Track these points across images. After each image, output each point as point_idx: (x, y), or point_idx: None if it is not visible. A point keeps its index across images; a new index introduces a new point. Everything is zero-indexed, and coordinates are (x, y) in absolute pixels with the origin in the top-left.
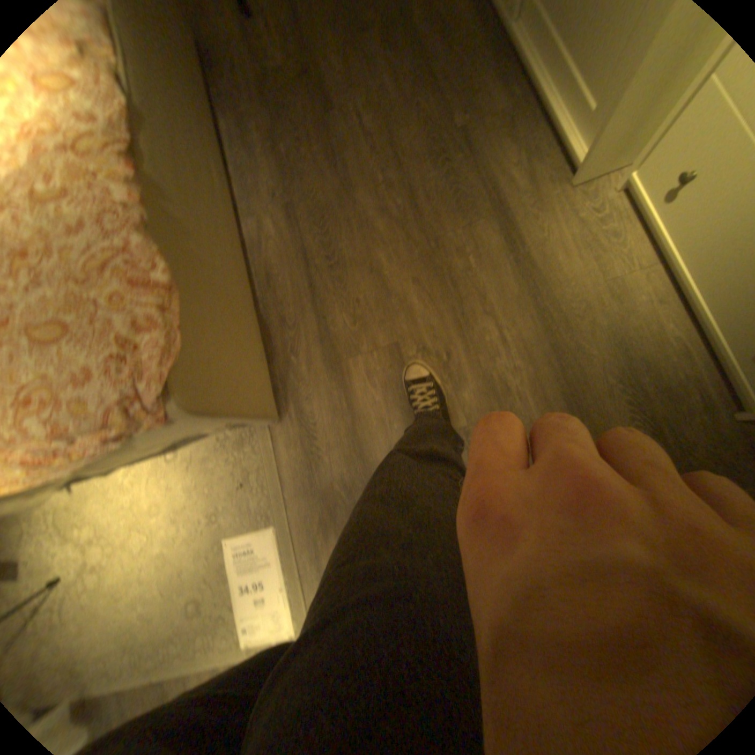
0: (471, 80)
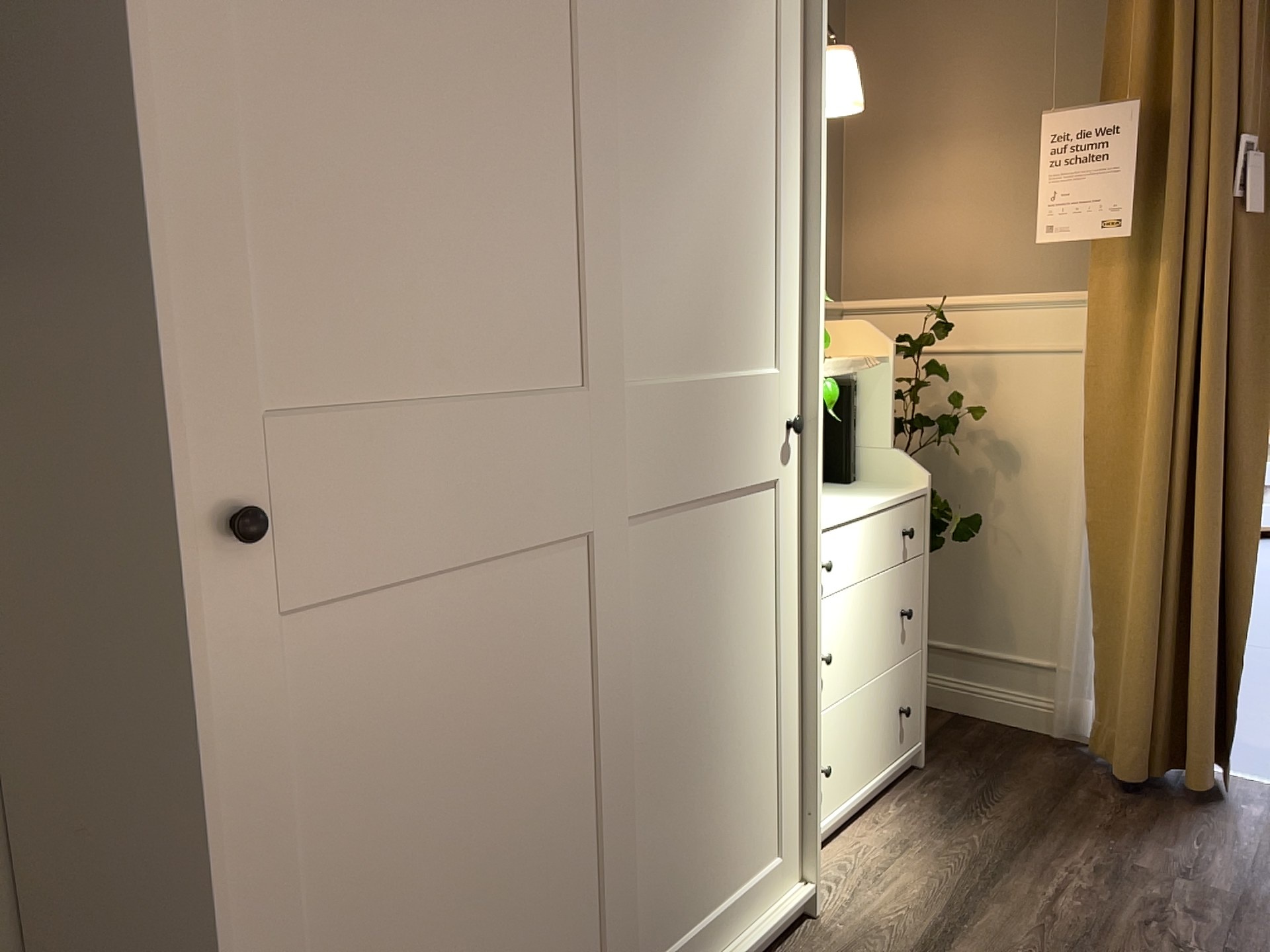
0: None
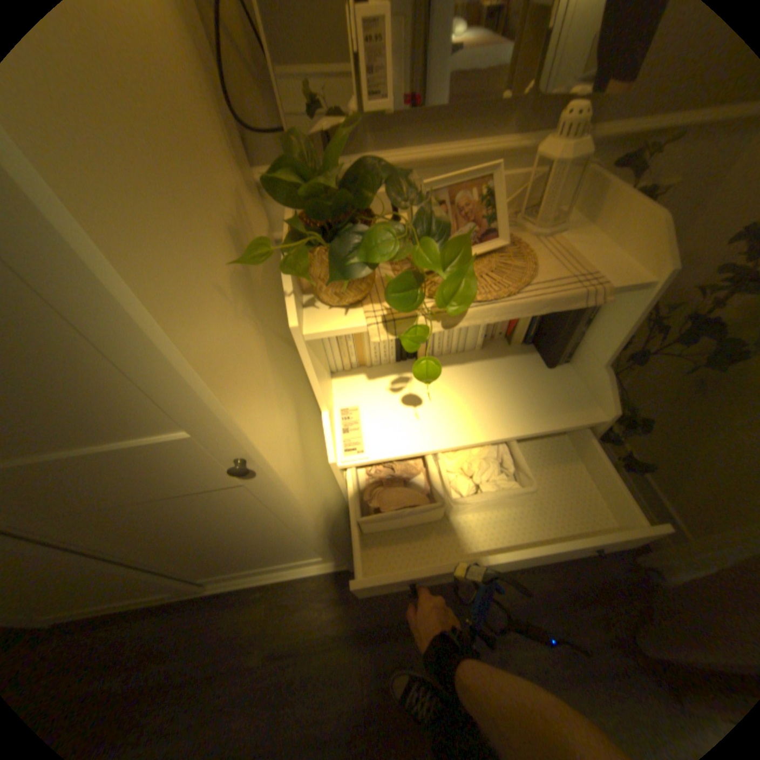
0: (217, 638)
